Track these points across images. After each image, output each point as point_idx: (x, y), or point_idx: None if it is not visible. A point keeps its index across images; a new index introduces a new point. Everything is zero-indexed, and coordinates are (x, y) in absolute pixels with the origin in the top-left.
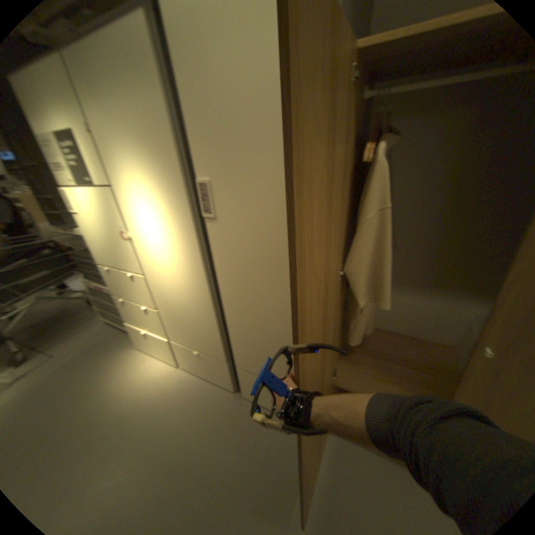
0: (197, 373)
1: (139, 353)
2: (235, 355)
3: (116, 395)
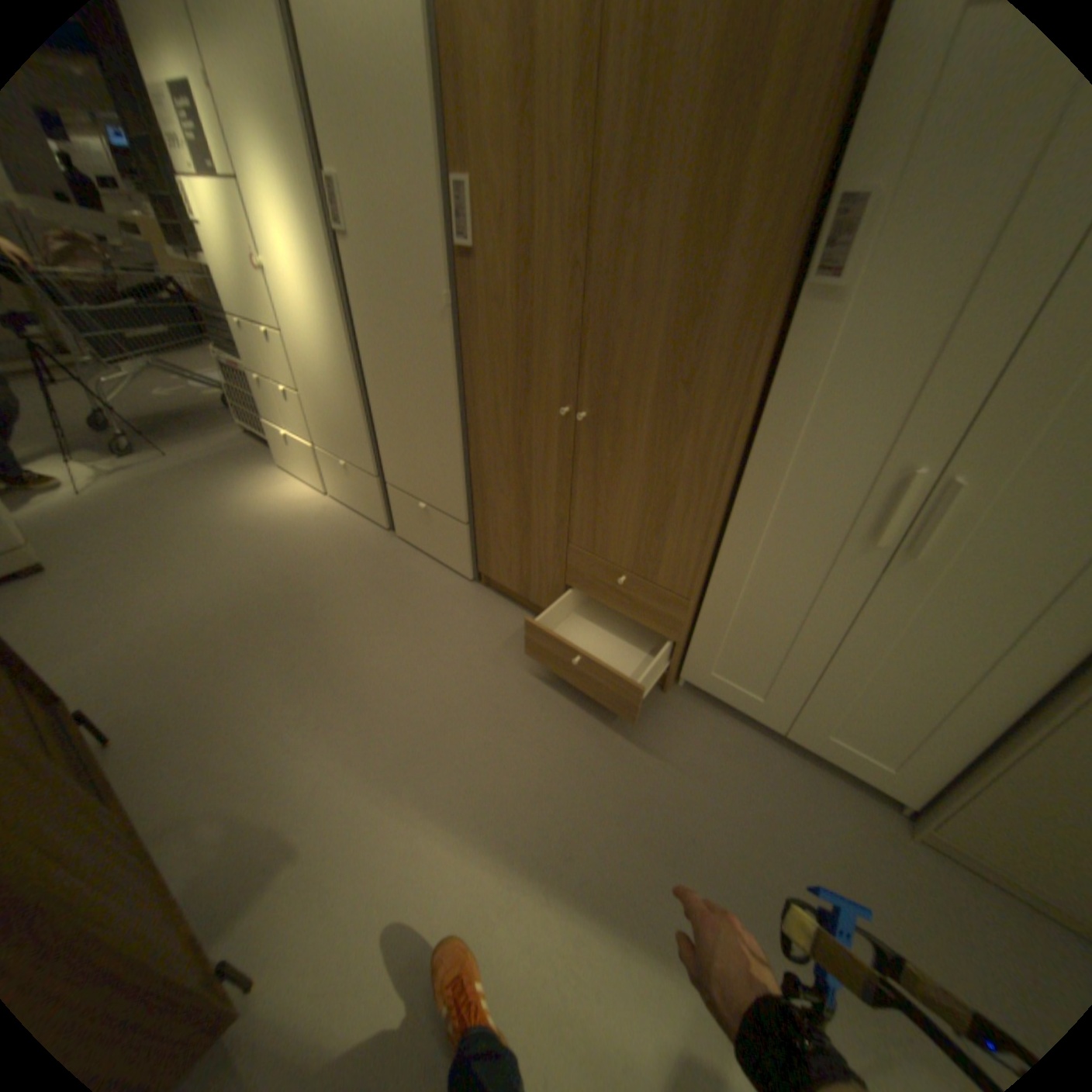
0: (347, 502)
1: (279, 473)
2: (384, 462)
3: (237, 507)
